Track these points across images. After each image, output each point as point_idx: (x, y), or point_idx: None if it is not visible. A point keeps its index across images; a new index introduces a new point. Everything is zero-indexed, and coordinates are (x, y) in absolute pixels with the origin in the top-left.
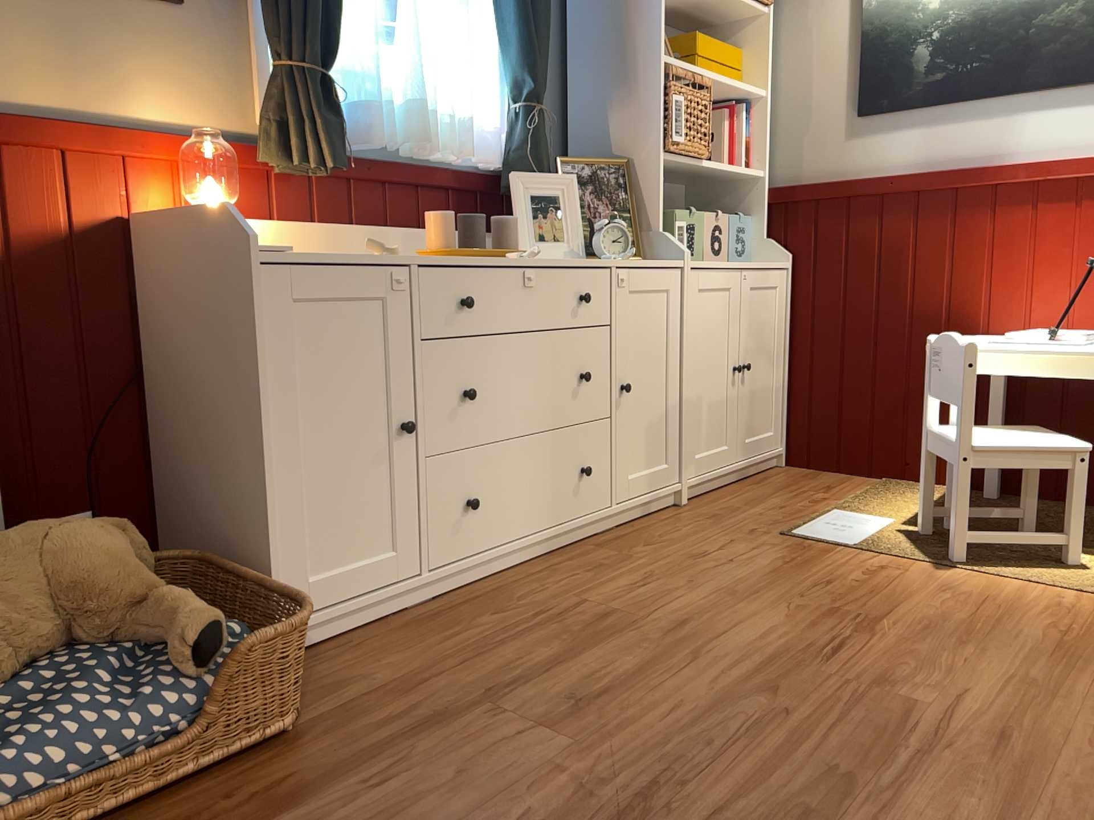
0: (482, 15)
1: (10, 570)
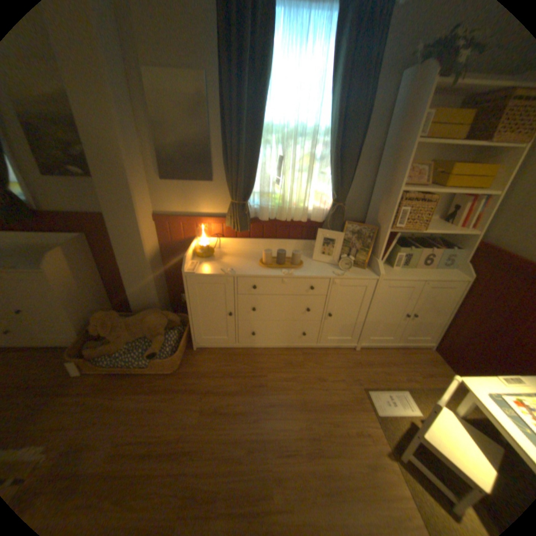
0: (326, 166)
1: (138, 323)
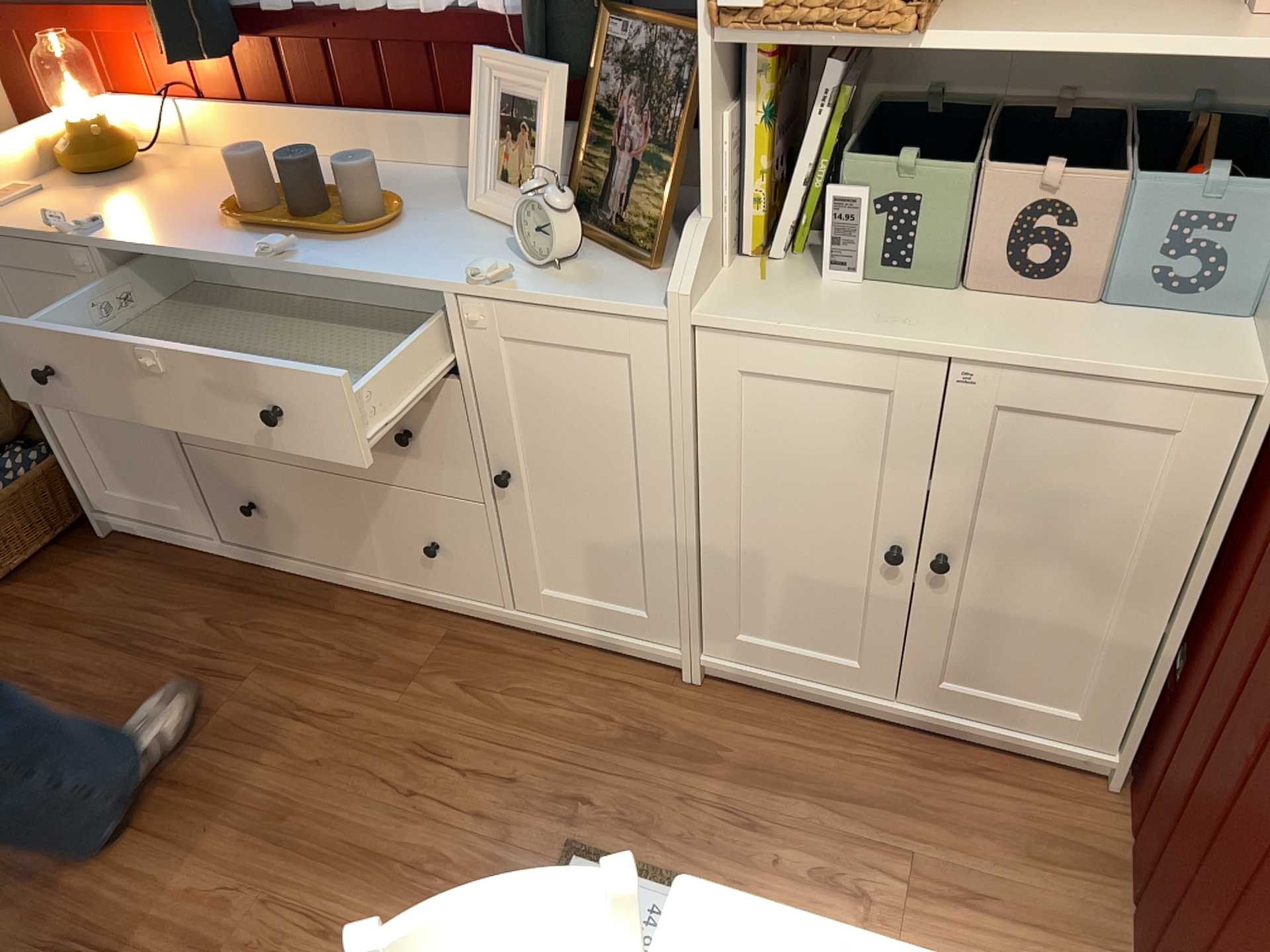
0: None
1: None
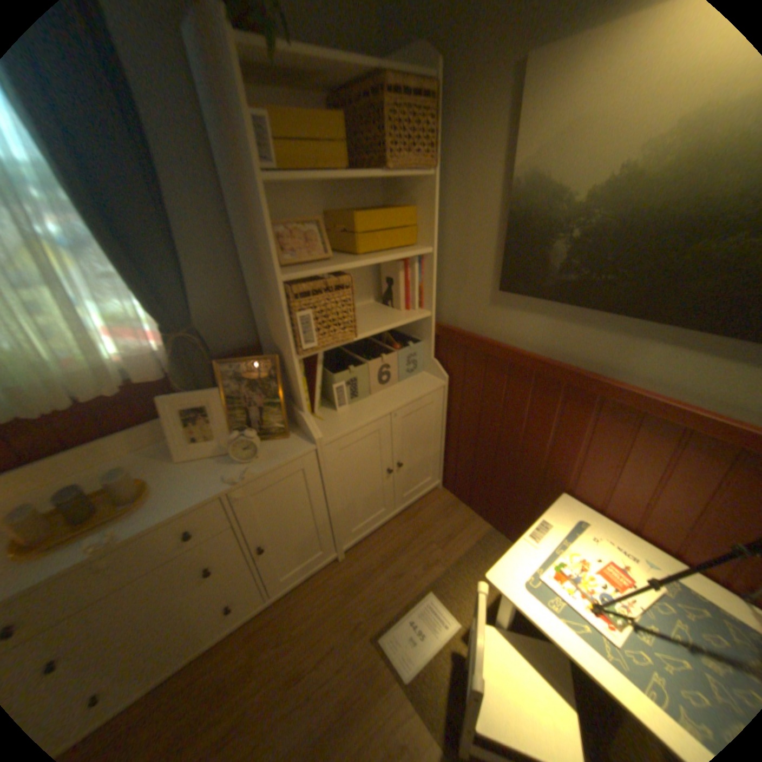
0: (103, 259)
1: None
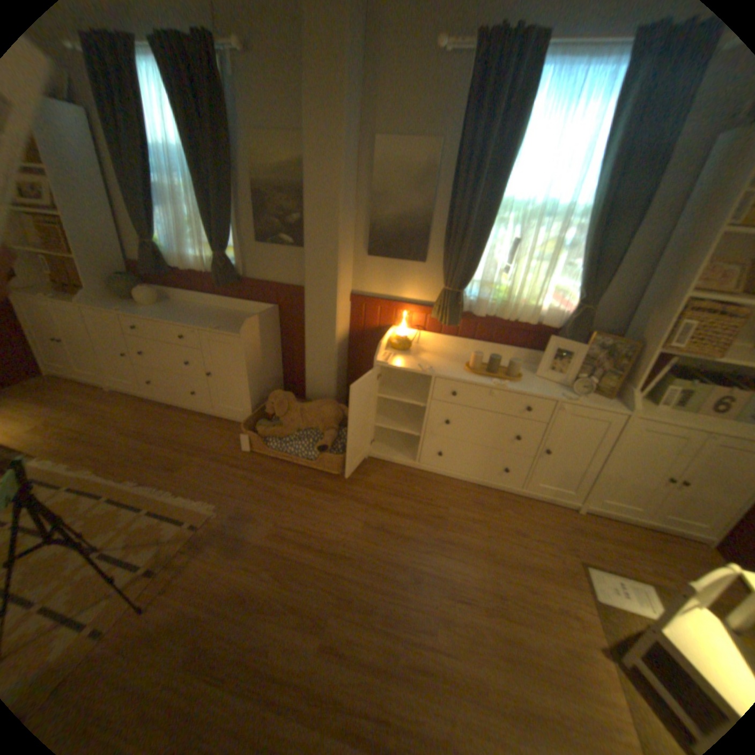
0: (577, 256)
1: (313, 411)
